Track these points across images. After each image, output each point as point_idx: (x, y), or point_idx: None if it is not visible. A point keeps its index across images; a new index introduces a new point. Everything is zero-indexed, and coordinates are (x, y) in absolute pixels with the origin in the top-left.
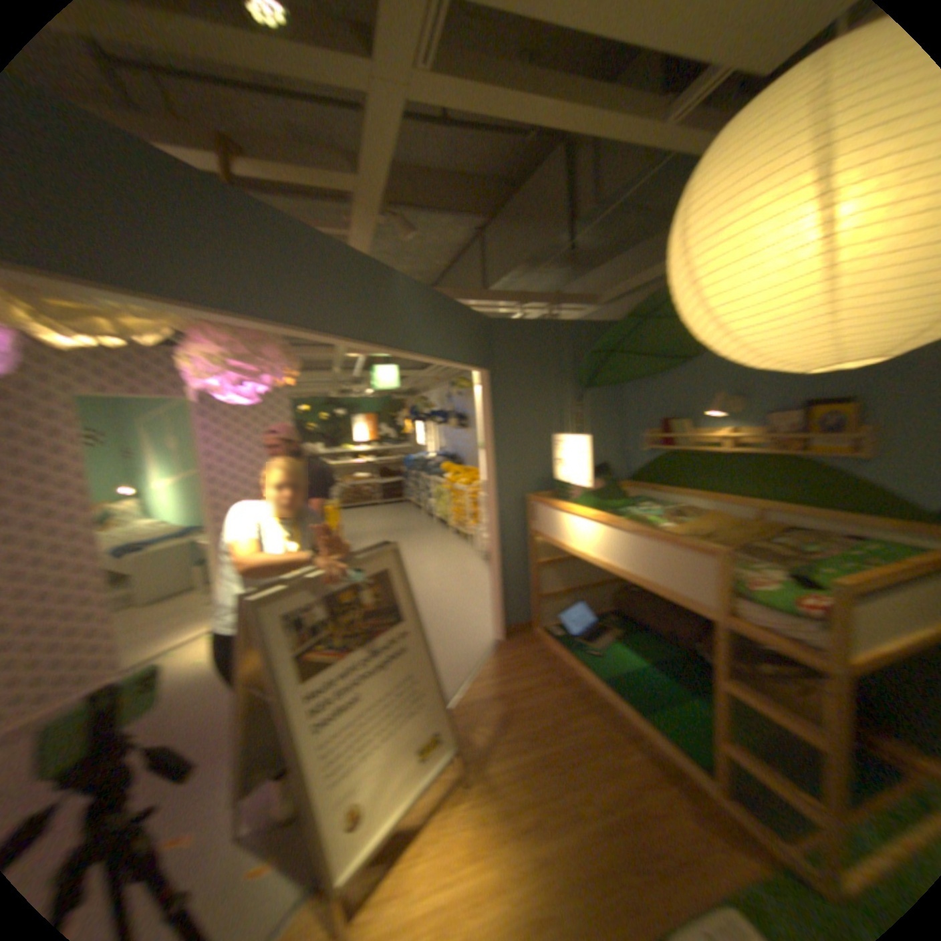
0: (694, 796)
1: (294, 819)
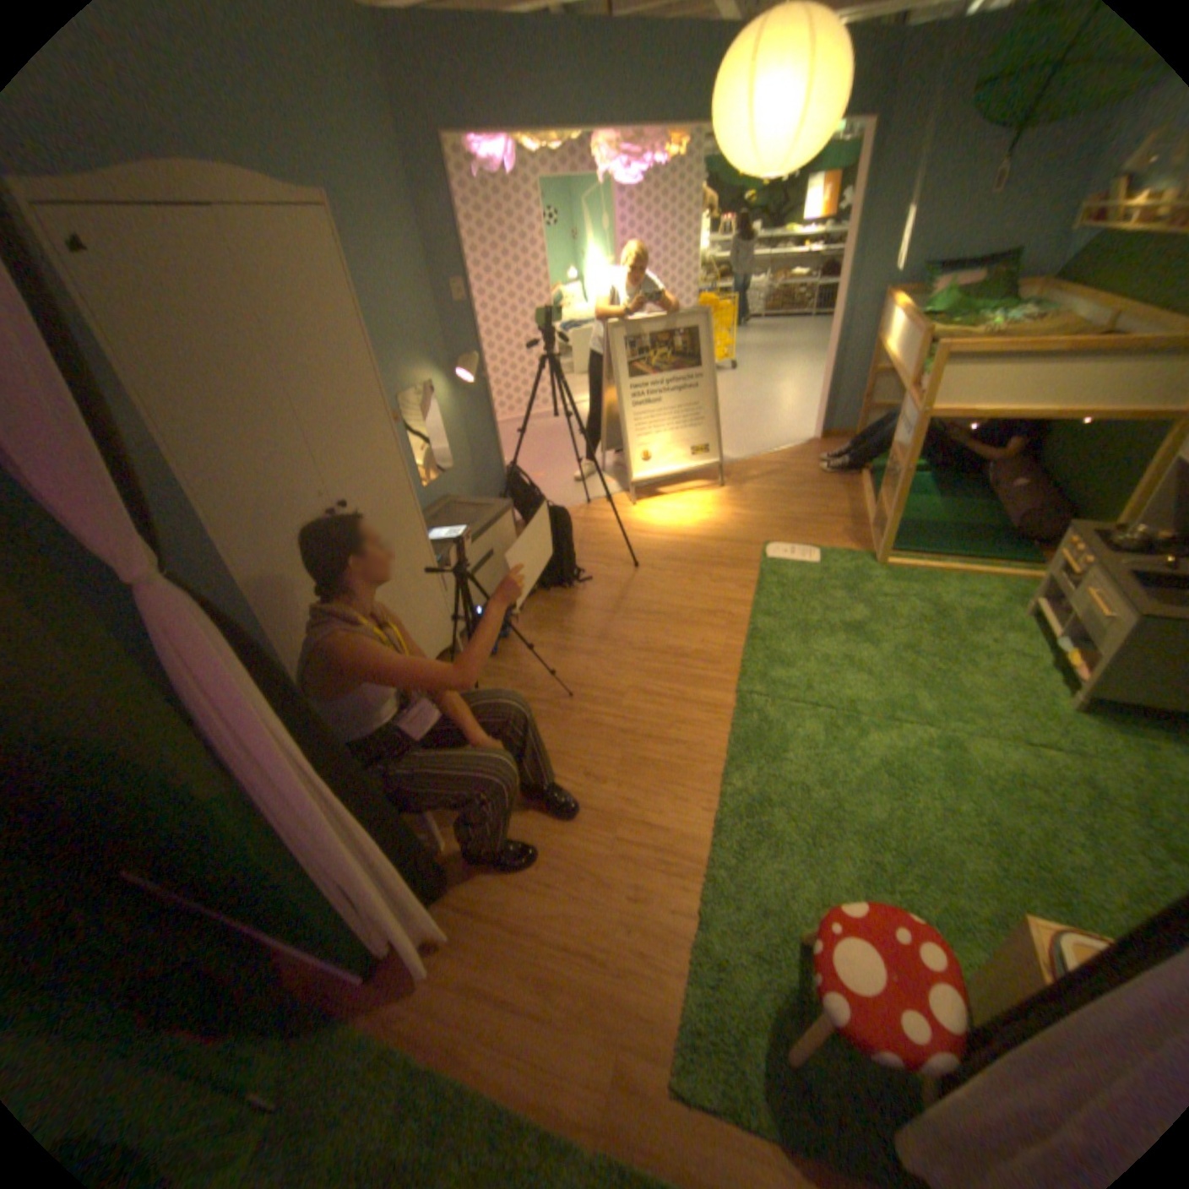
0: (856, 526)
1: (626, 474)
